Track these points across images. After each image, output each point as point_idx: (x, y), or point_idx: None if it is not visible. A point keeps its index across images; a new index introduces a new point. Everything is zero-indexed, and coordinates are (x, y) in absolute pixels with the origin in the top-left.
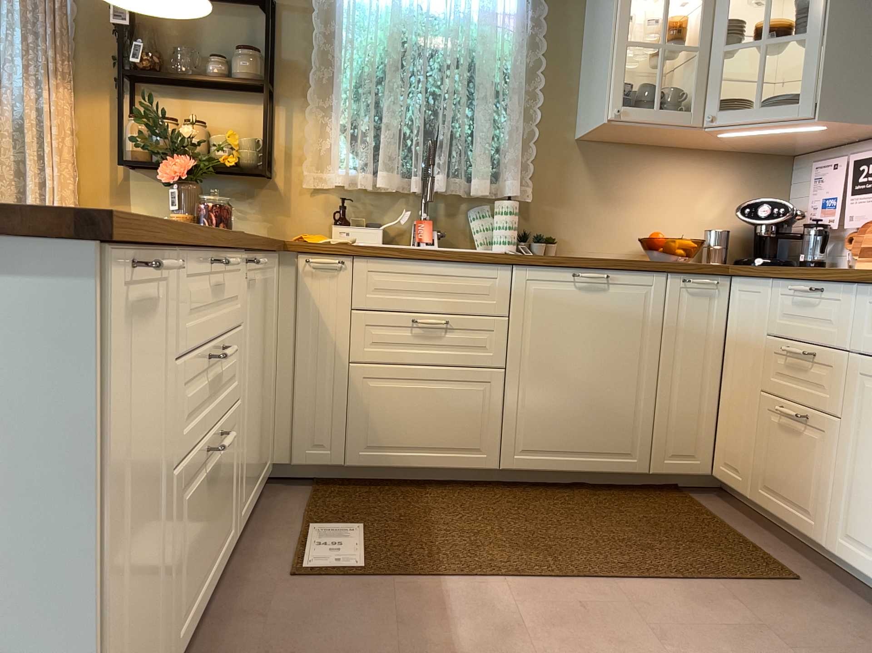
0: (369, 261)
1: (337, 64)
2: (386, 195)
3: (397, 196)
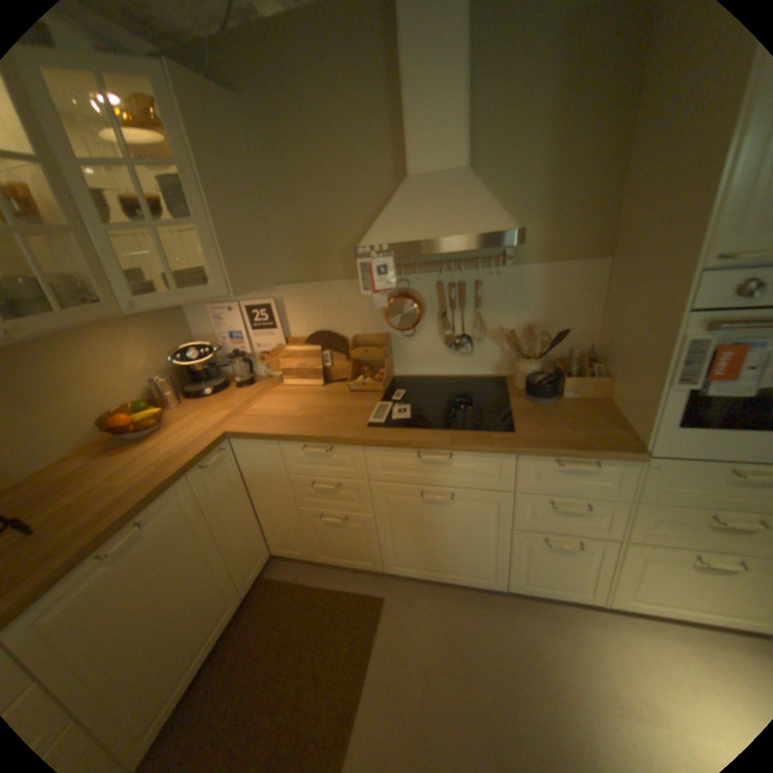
0: None
1: None
2: None
3: None
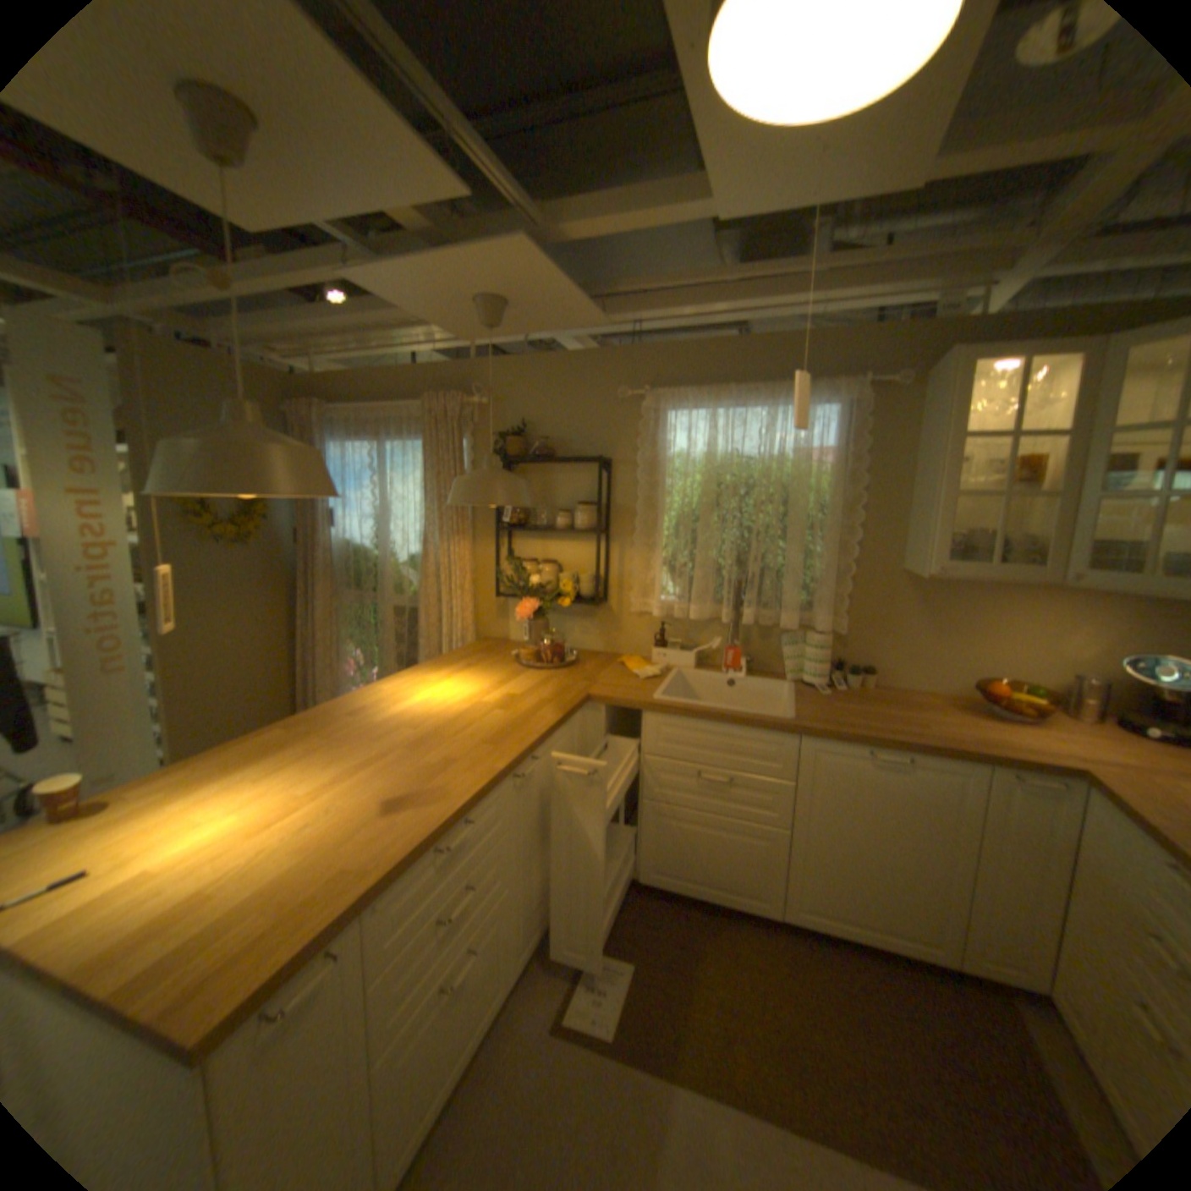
0: (660, 717)
1: (659, 506)
2: (702, 619)
3: (711, 620)
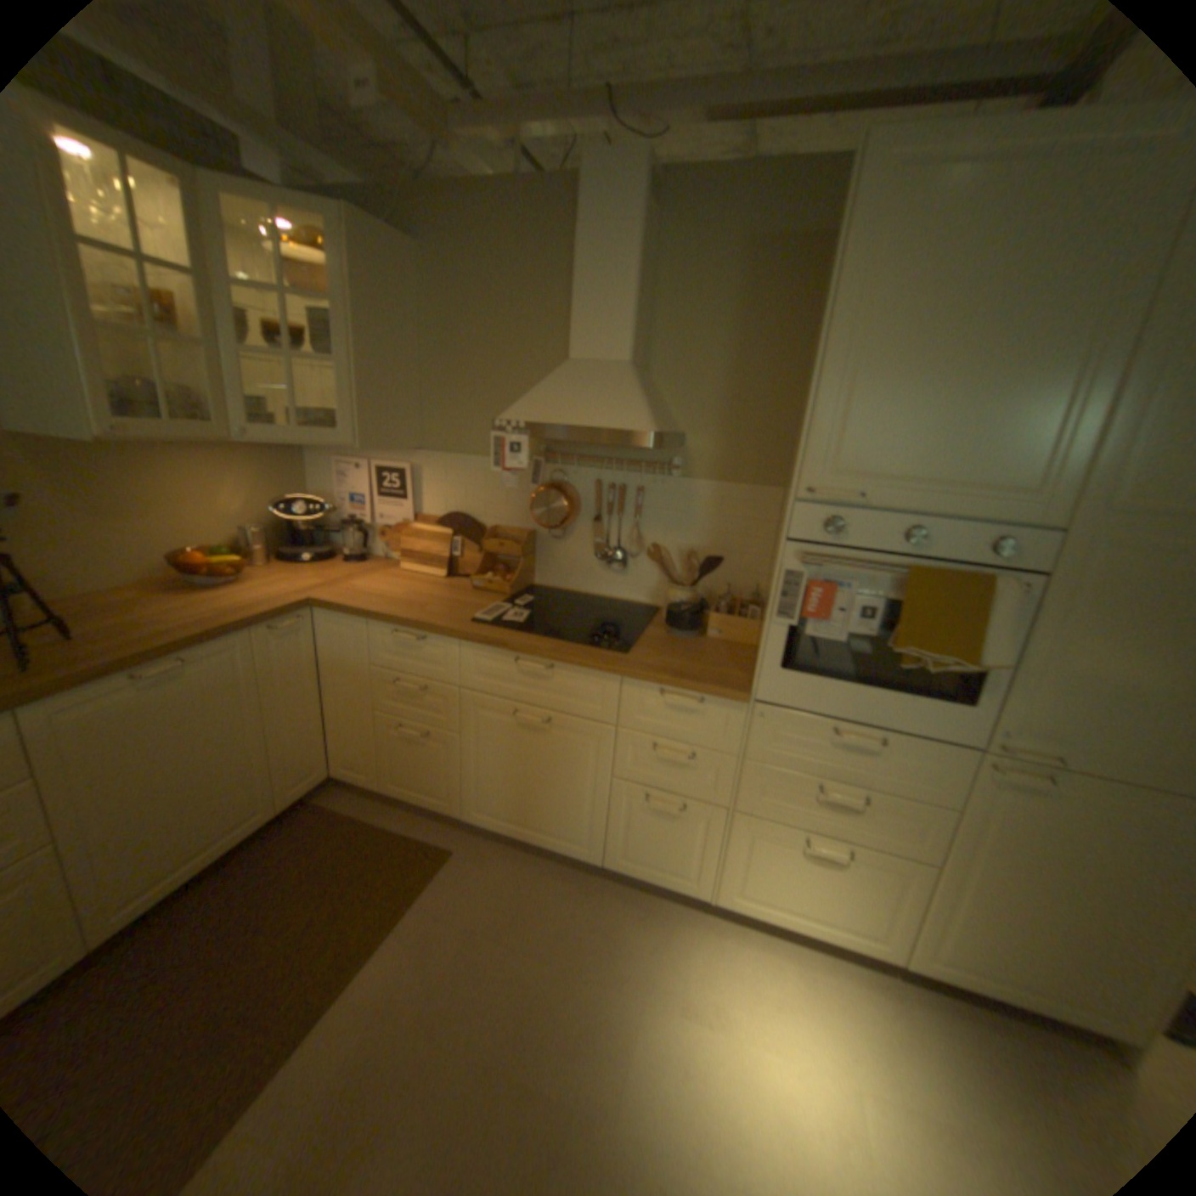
0: None
1: None
2: None
3: None
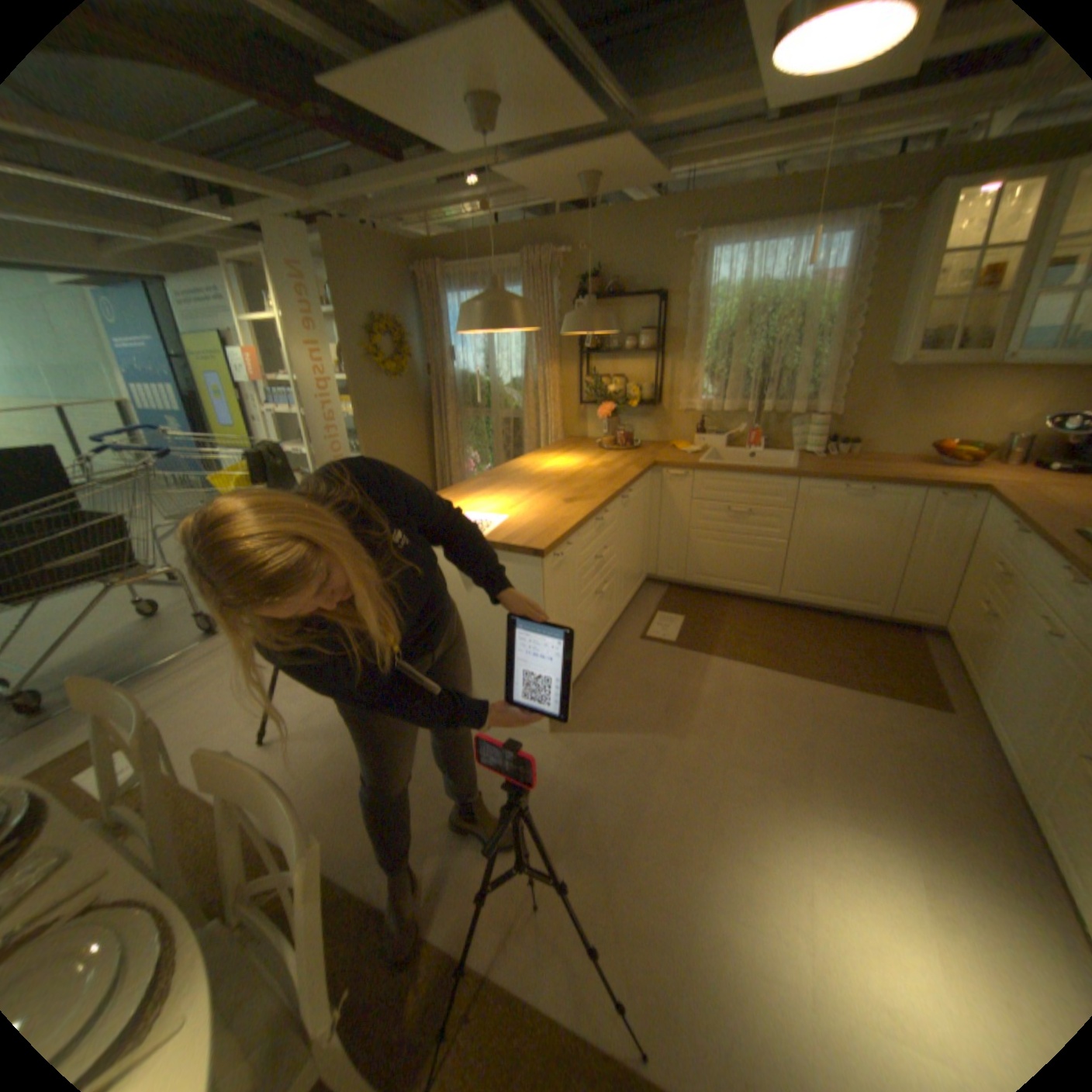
0: (703, 473)
1: (703, 327)
2: (731, 412)
3: (738, 412)
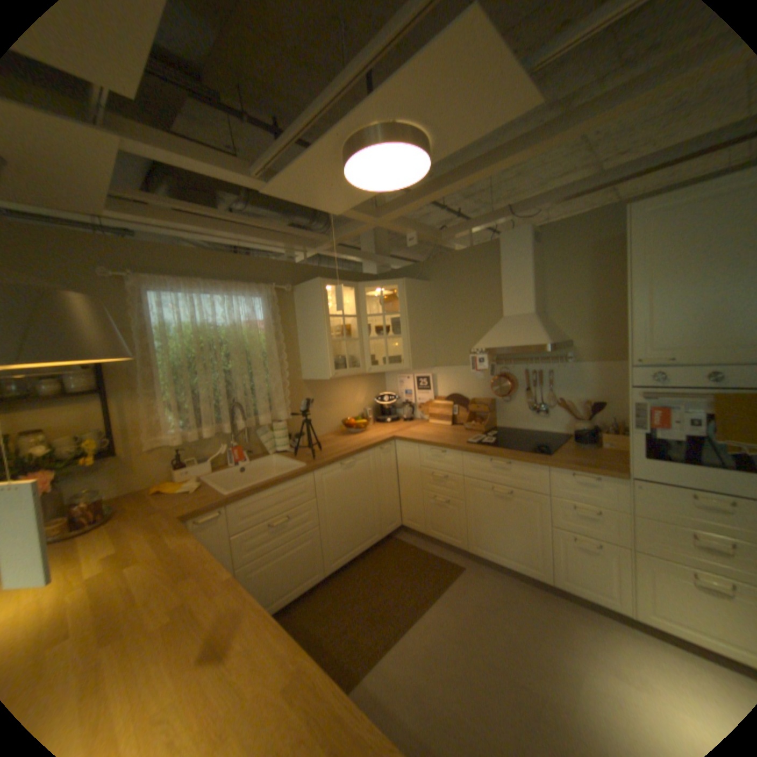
0: (236, 506)
1: (152, 365)
2: (203, 440)
3: (209, 438)
